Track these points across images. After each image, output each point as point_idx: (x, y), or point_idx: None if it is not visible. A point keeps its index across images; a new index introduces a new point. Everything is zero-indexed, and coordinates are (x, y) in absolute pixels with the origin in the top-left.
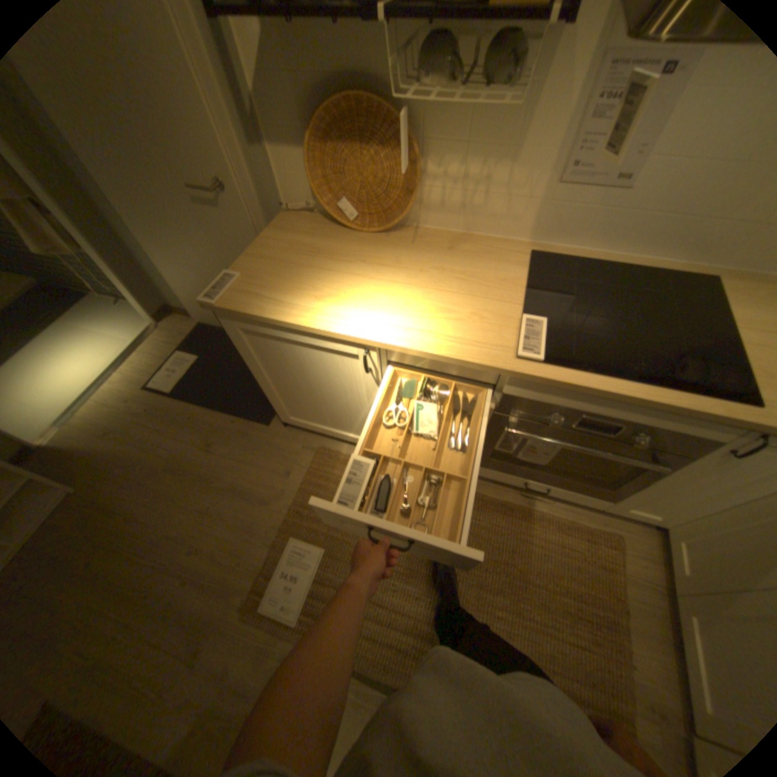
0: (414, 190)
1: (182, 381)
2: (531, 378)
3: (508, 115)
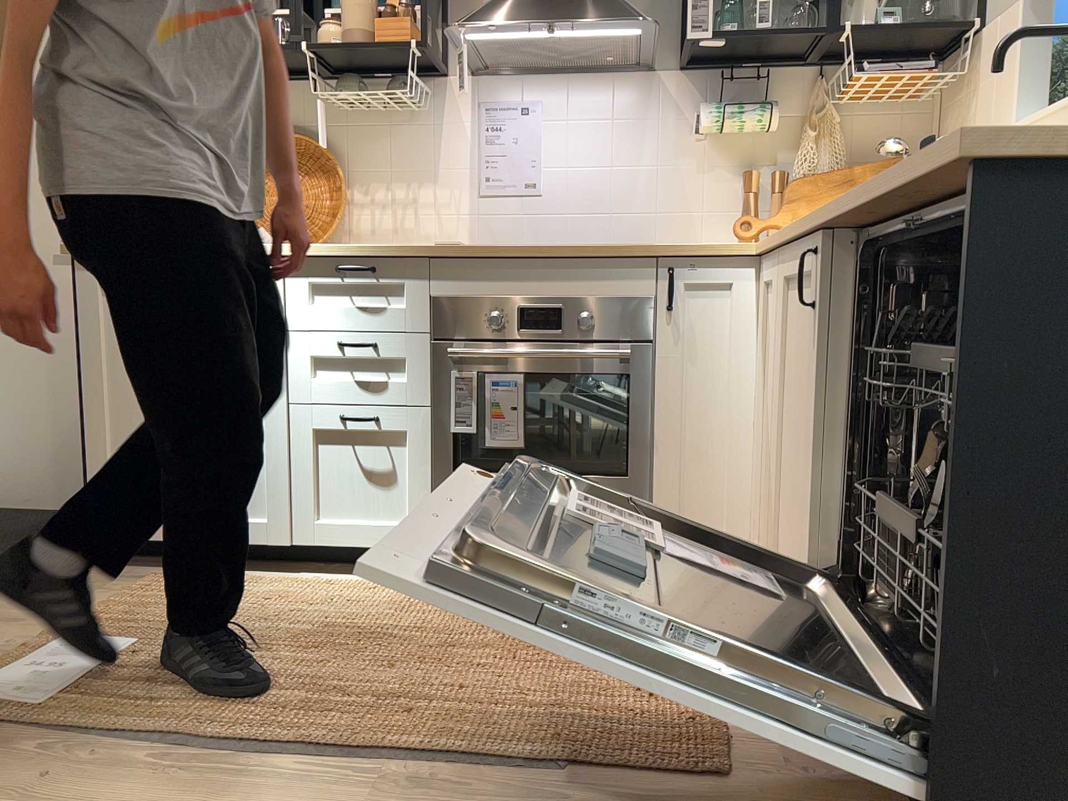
0: (338, 211)
1: None
2: (447, 252)
3: (419, 150)
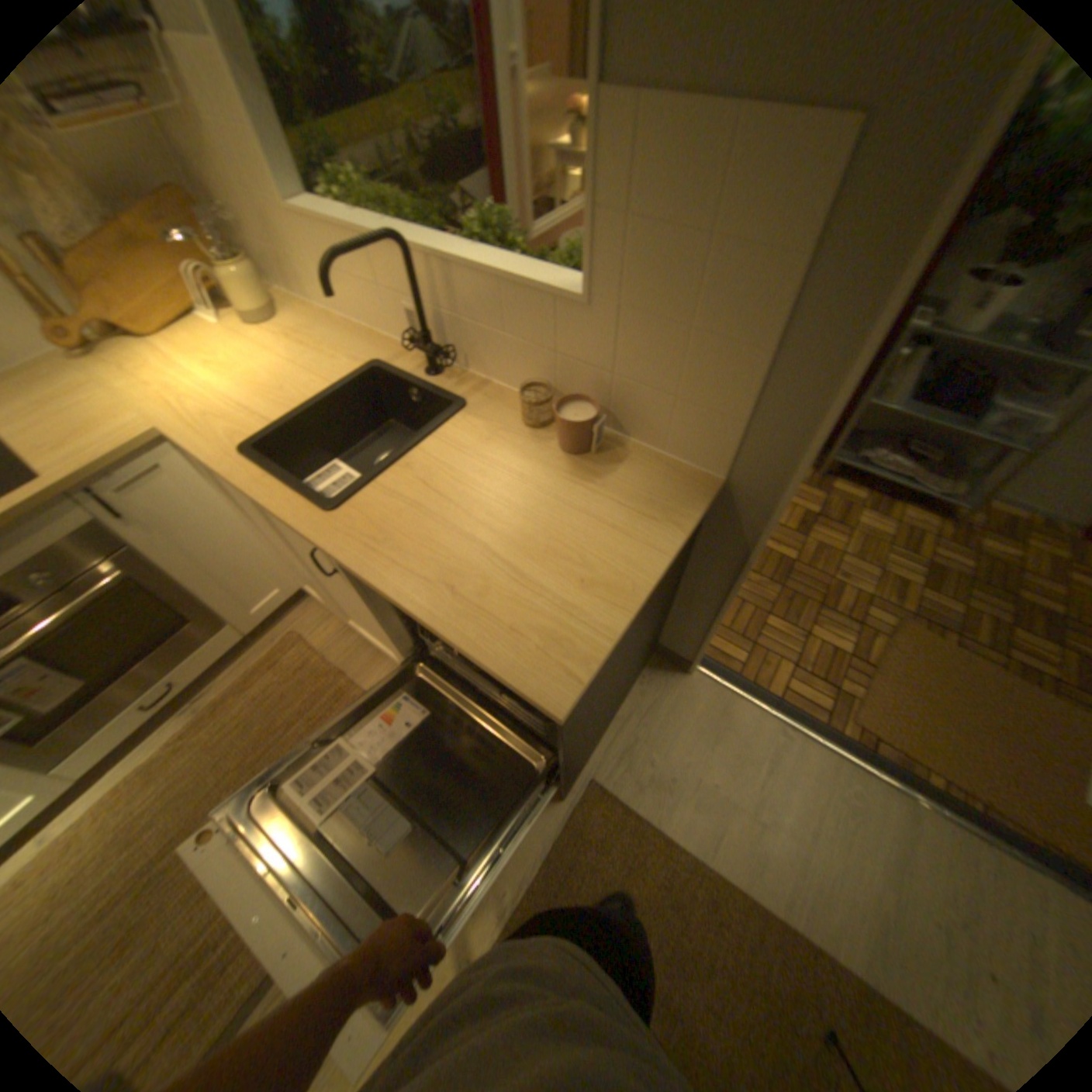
0: None
1: None
2: None
3: None
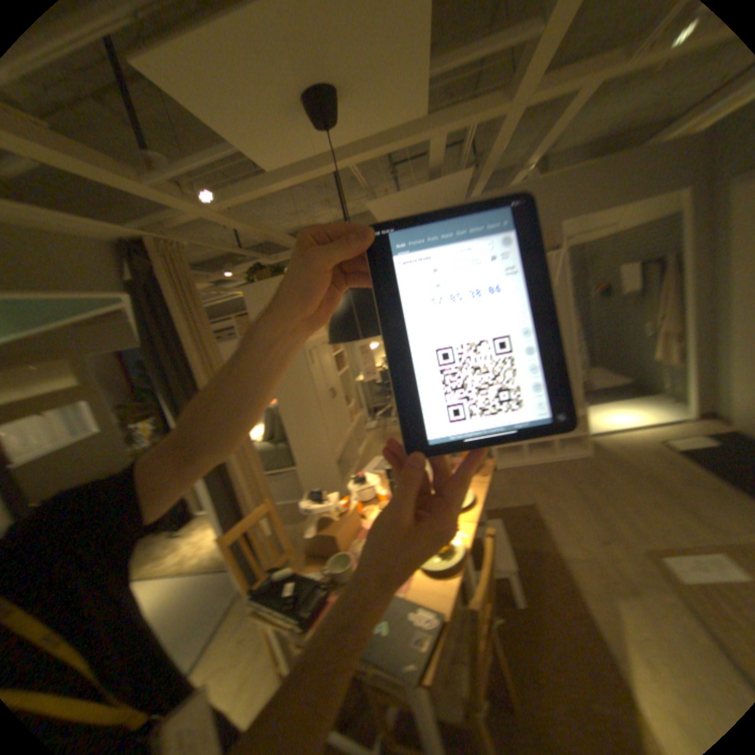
0: None
1: (695, 450)
2: None
3: None
